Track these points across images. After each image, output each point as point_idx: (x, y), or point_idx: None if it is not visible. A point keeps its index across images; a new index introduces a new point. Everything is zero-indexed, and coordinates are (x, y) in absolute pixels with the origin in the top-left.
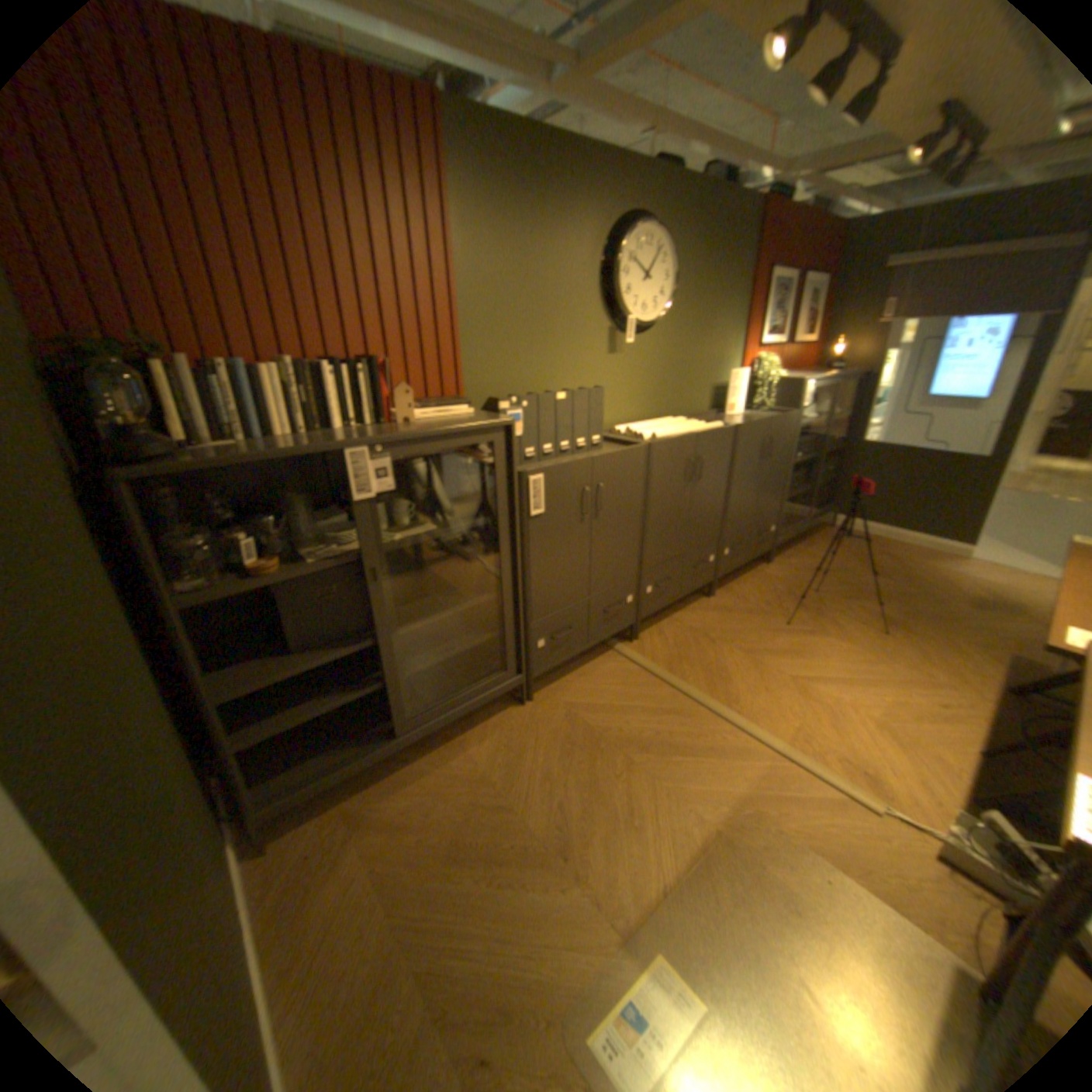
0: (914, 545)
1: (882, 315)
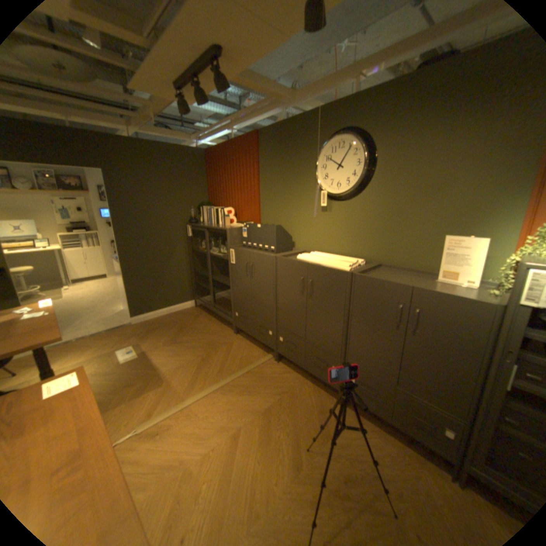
0: None
1: None
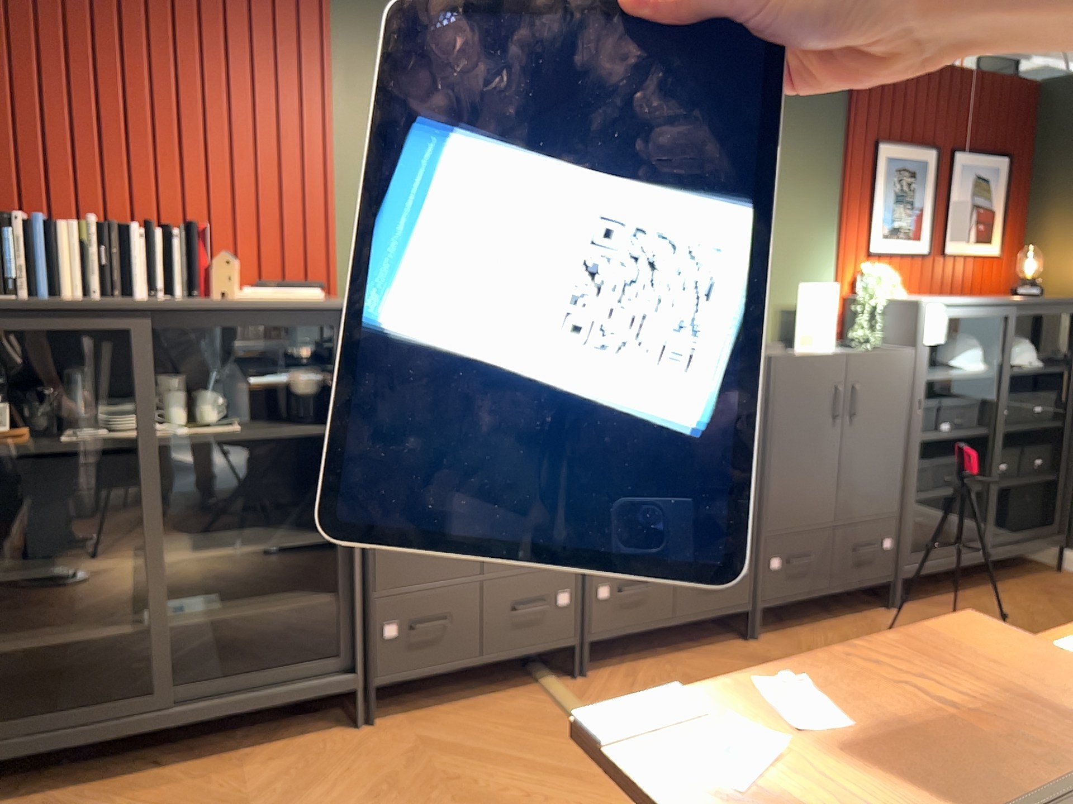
0: None
1: None
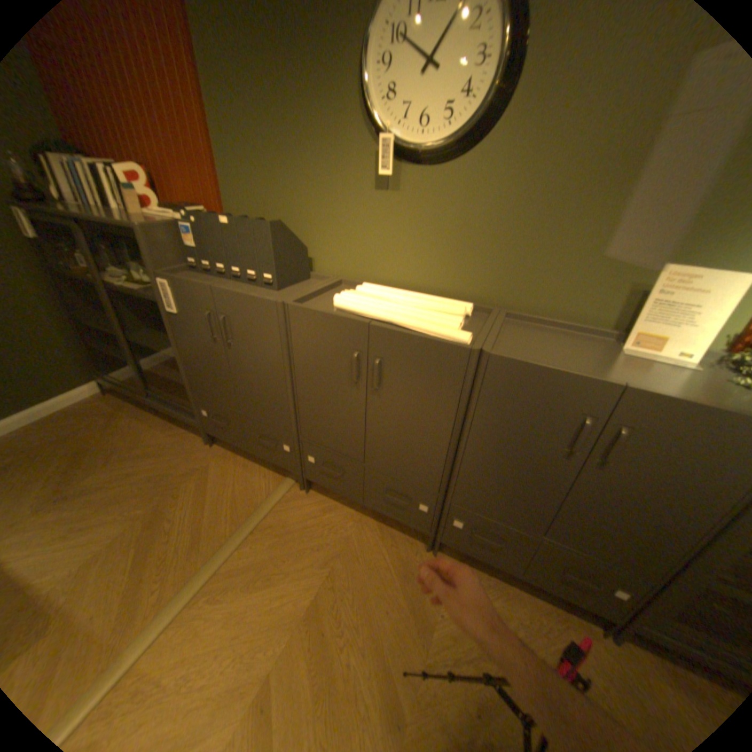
0: None
1: None
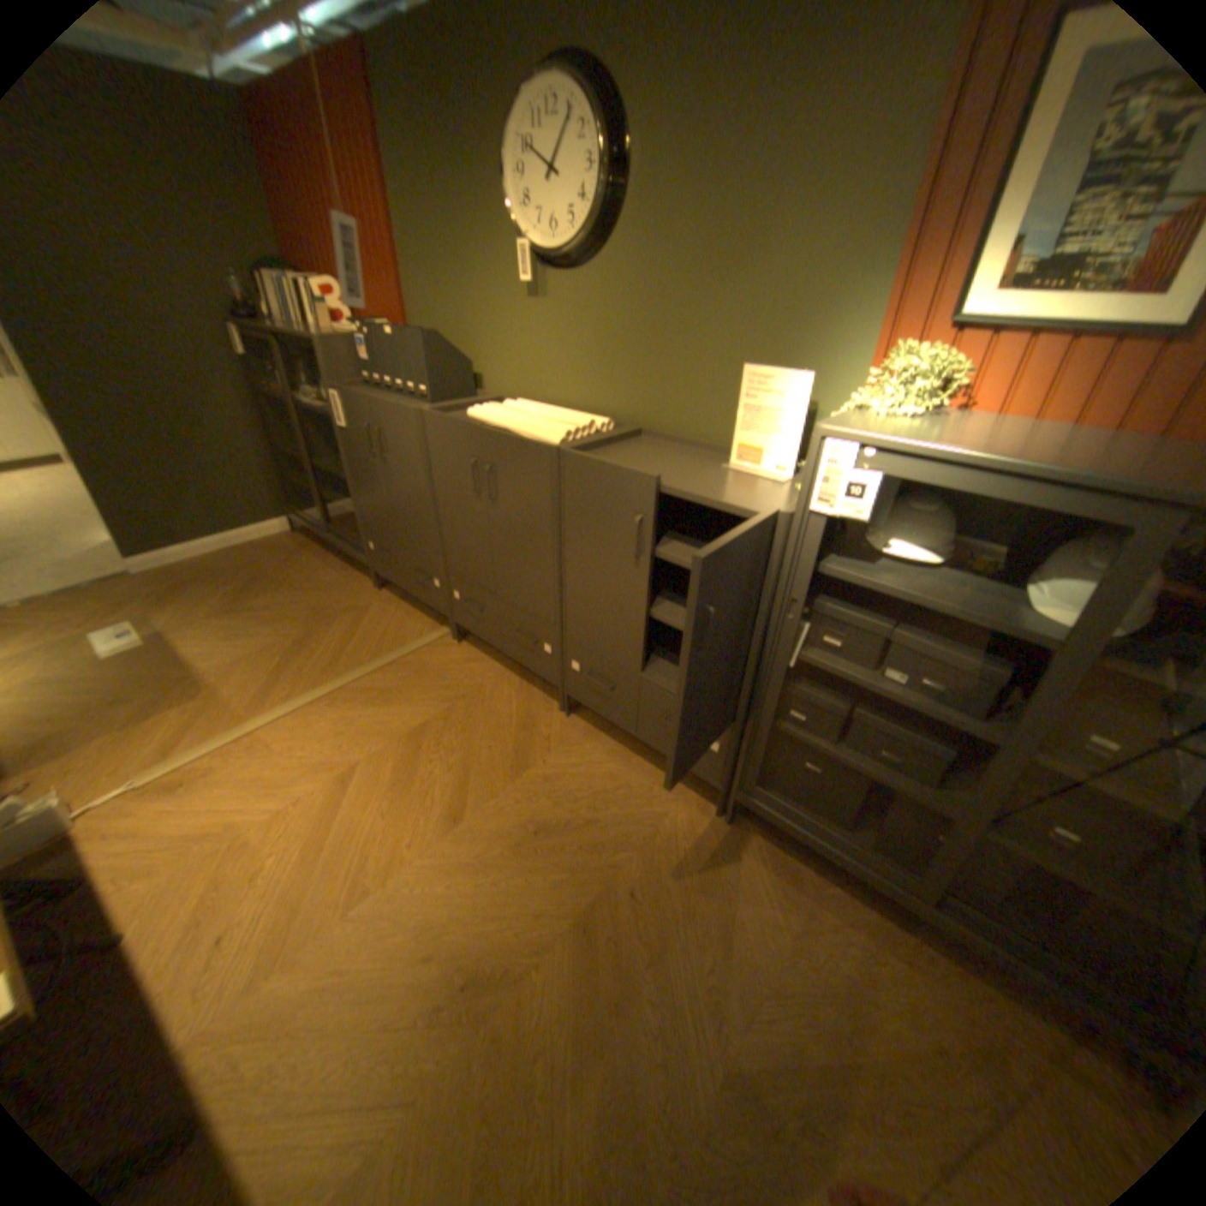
0: None
1: None
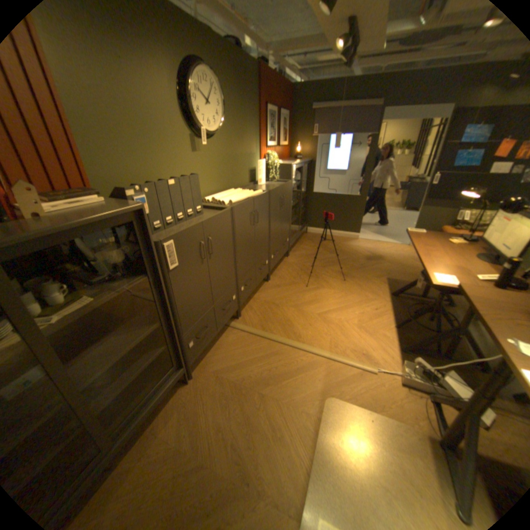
0: (338, 236)
1: (310, 132)
